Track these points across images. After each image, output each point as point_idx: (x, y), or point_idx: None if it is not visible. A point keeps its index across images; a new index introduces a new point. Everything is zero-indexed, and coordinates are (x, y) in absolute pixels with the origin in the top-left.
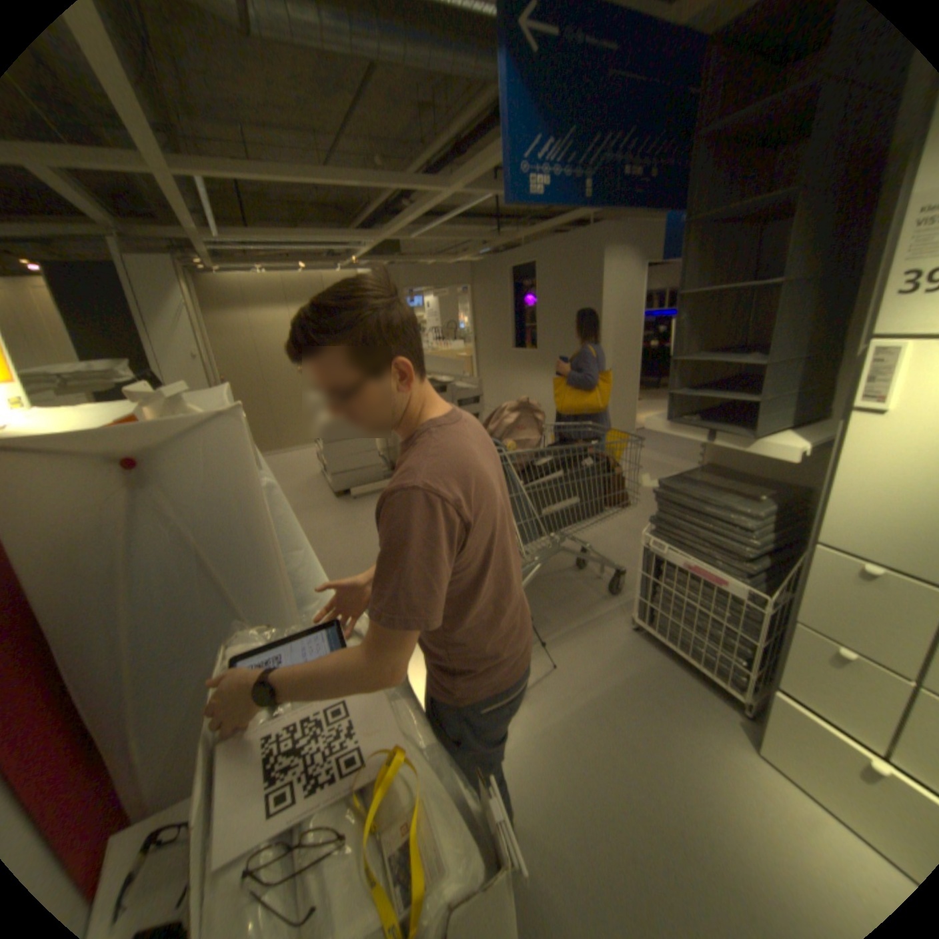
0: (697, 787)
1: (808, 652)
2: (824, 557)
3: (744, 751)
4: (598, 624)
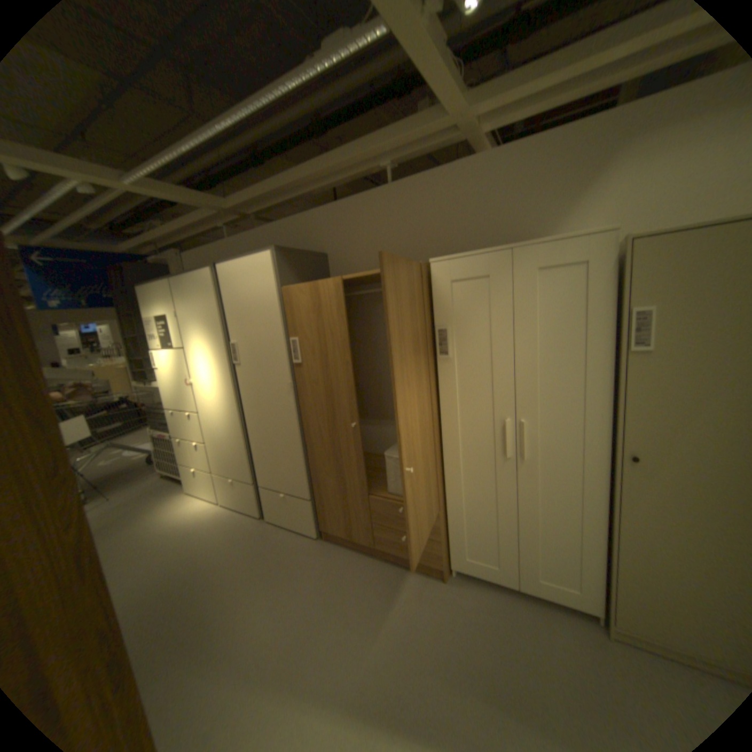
0: (150, 510)
1: (175, 446)
2: (166, 413)
3: (178, 496)
4: (143, 481)
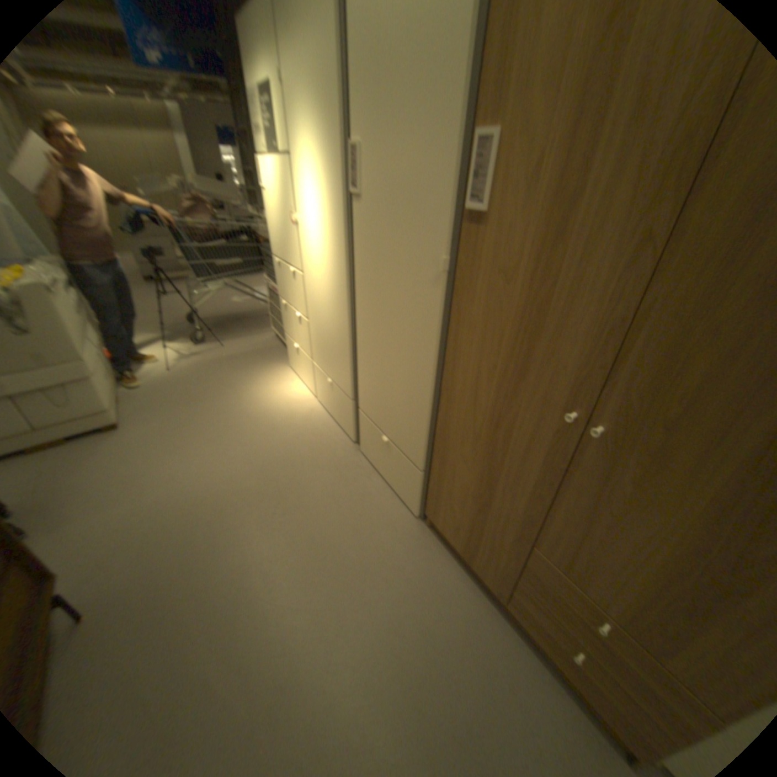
0: (251, 373)
1: (281, 307)
2: (273, 259)
3: (283, 366)
4: (259, 333)
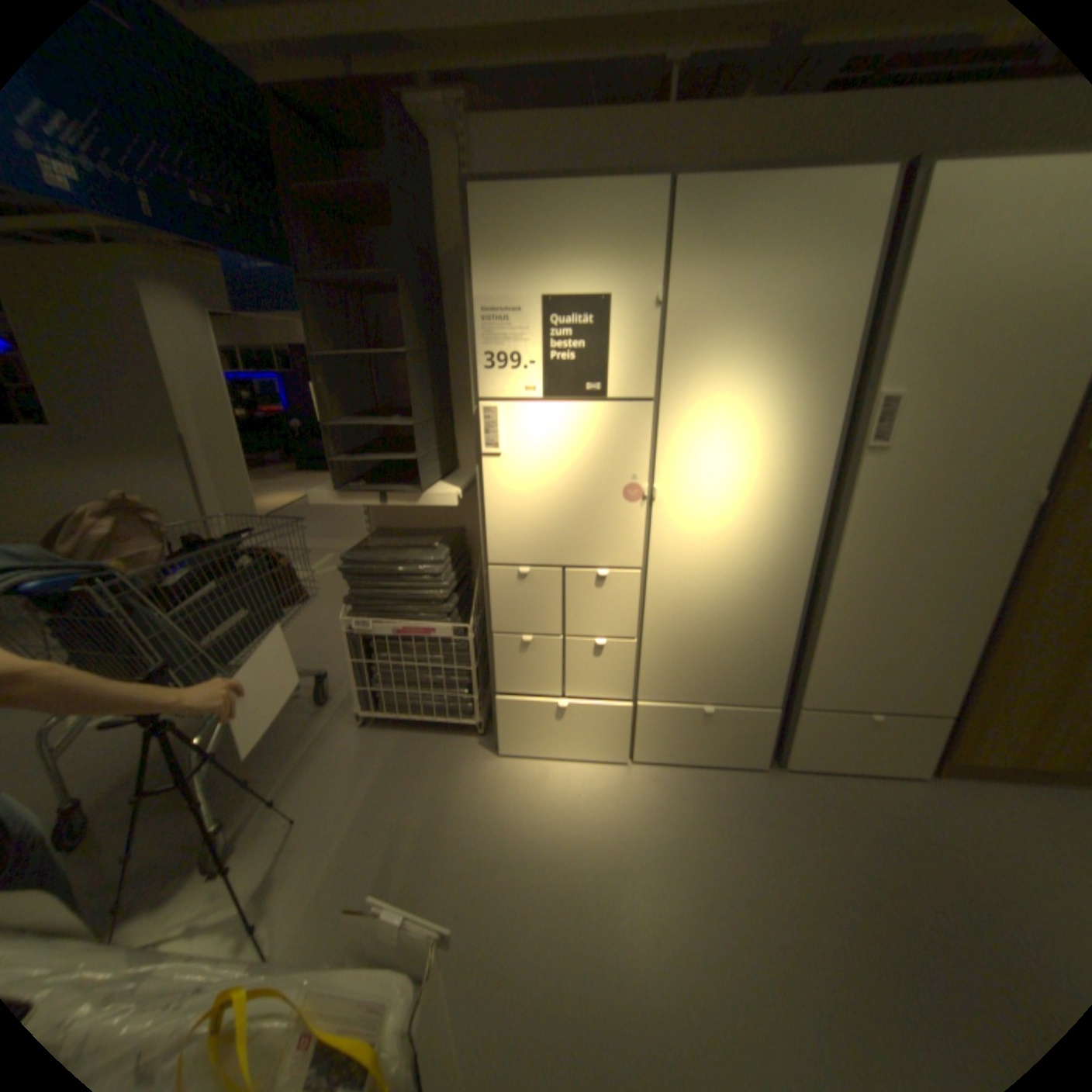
0: (470, 816)
1: (504, 652)
2: (494, 574)
3: (487, 762)
4: (318, 745)
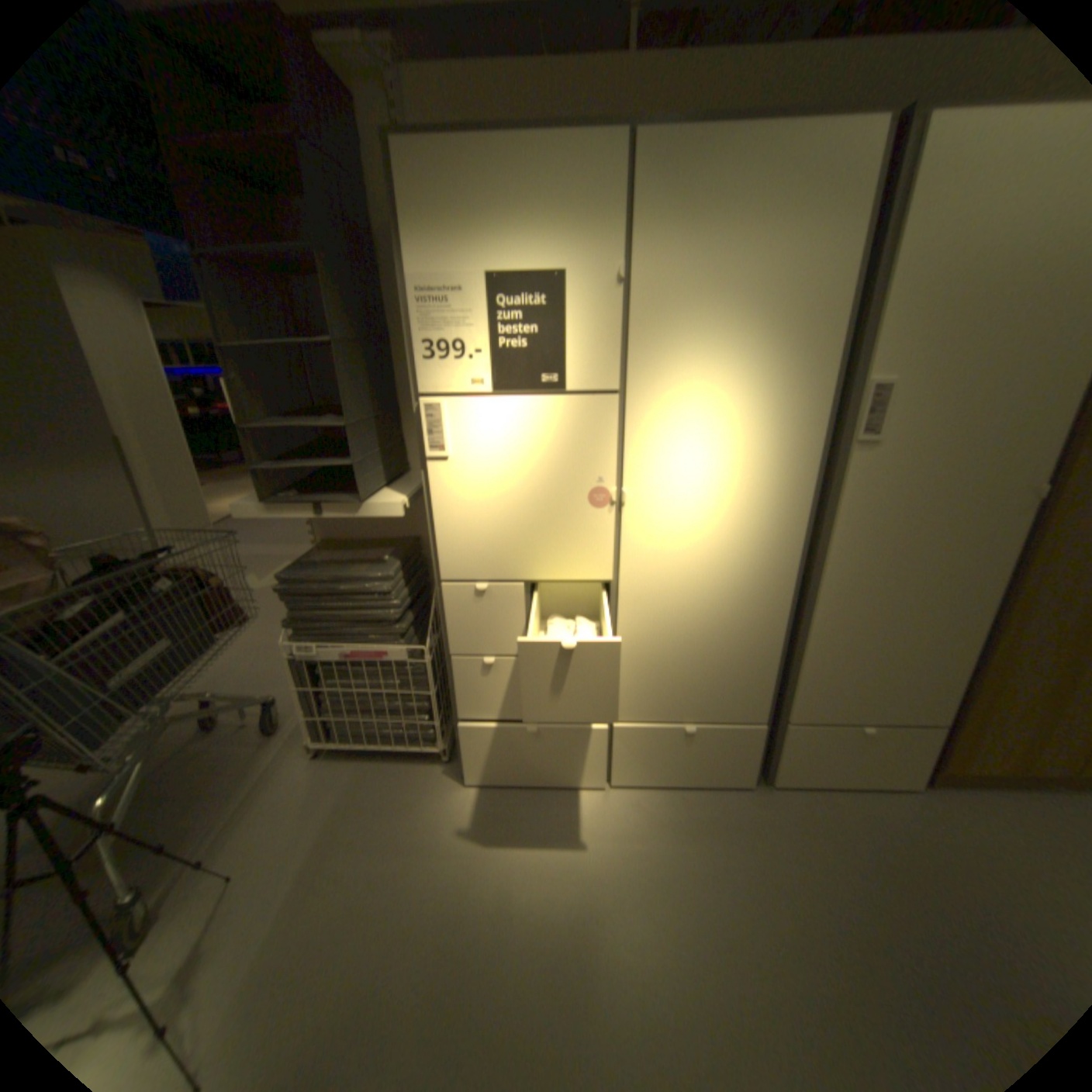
0: (432, 860)
1: (464, 676)
2: (448, 592)
3: (452, 794)
4: (263, 783)
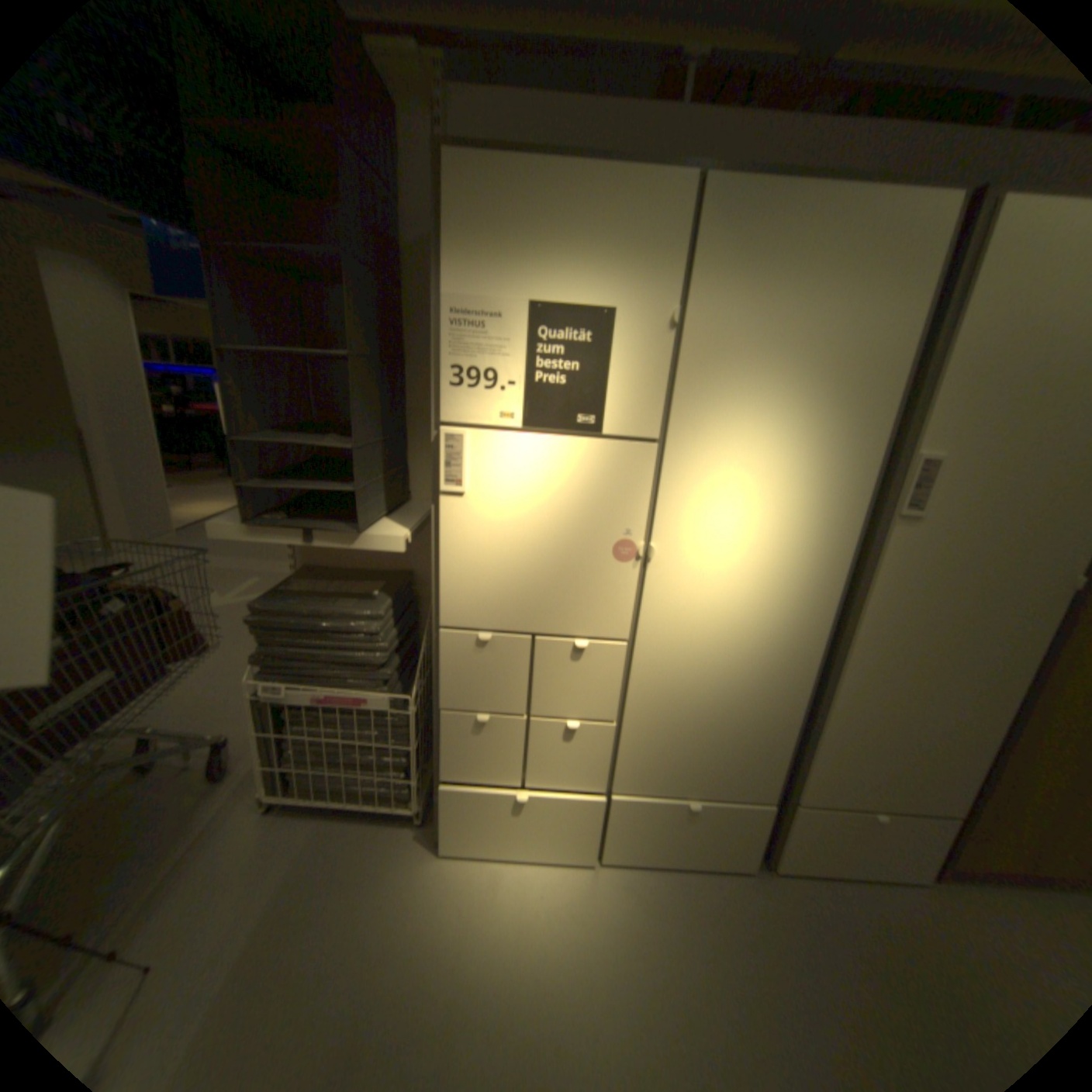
0: (396, 951)
1: (452, 733)
2: (446, 639)
3: (422, 866)
4: (202, 841)
